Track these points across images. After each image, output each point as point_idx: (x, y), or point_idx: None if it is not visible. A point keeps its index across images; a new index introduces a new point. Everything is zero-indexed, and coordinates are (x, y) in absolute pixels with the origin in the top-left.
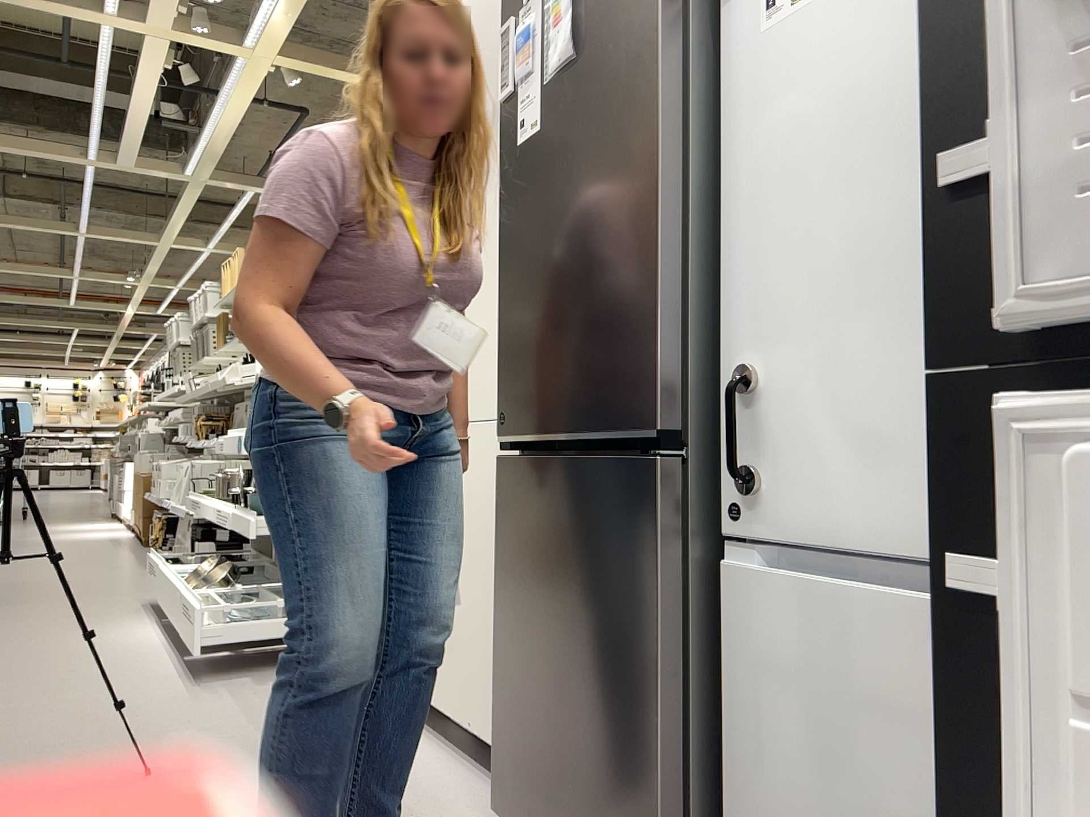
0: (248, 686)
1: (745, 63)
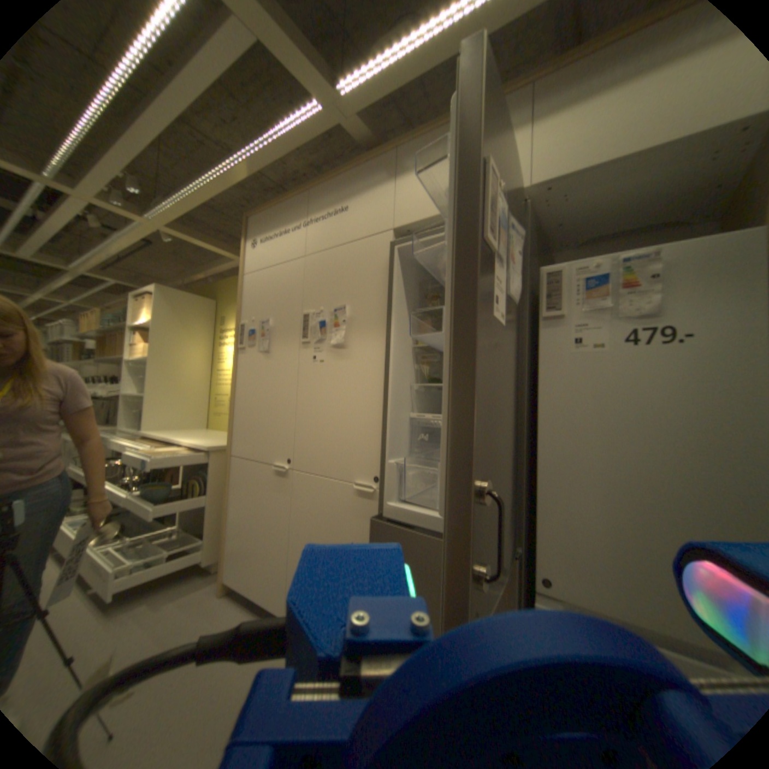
0: (147, 614)
1: (556, 362)
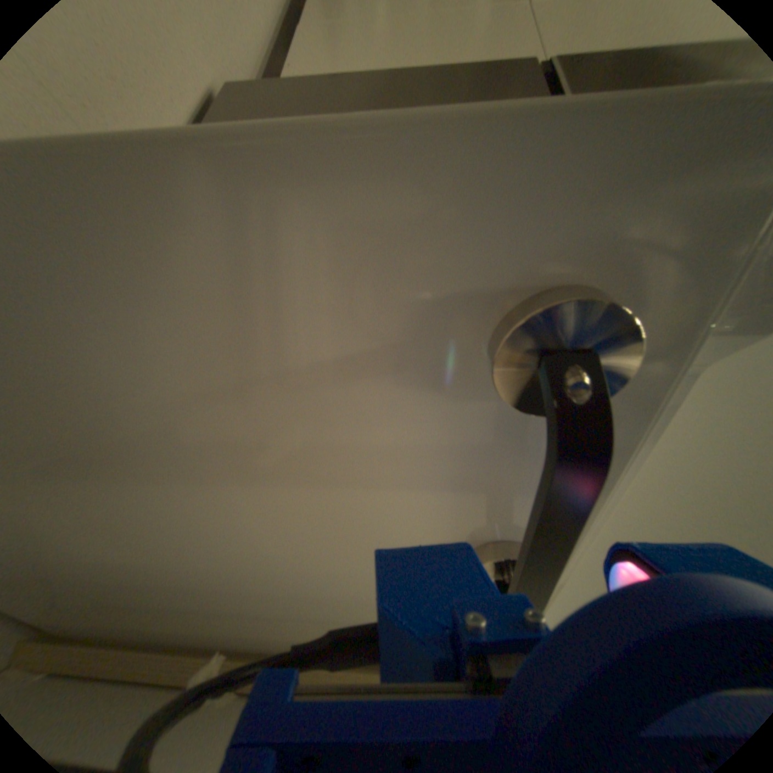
0: None
1: None
